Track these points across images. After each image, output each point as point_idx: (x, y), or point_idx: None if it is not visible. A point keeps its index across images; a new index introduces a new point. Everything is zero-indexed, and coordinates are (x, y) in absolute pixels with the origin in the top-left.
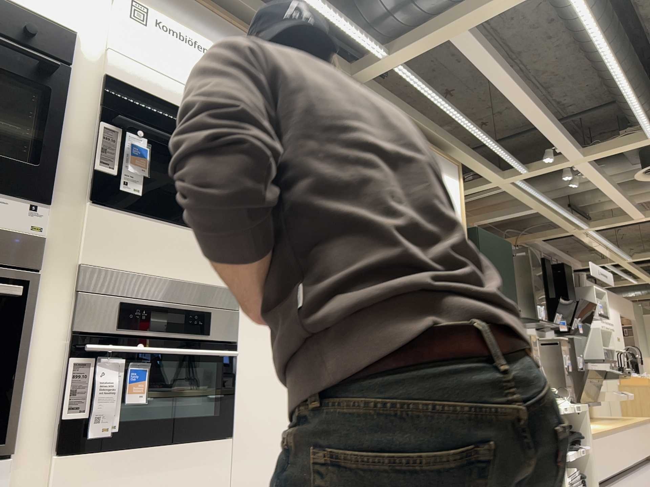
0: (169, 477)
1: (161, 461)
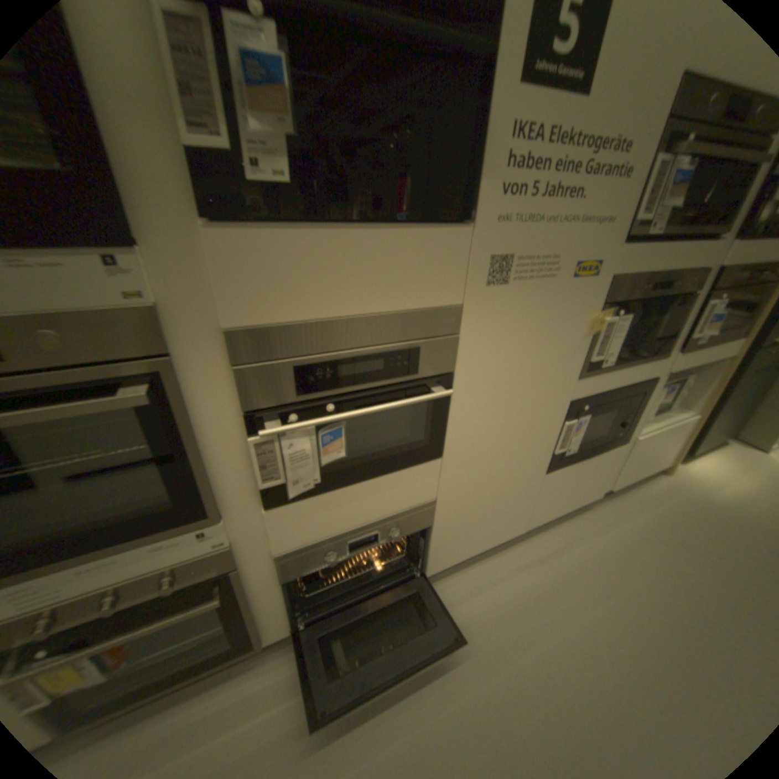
0: (377, 498)
1: (369, 490)
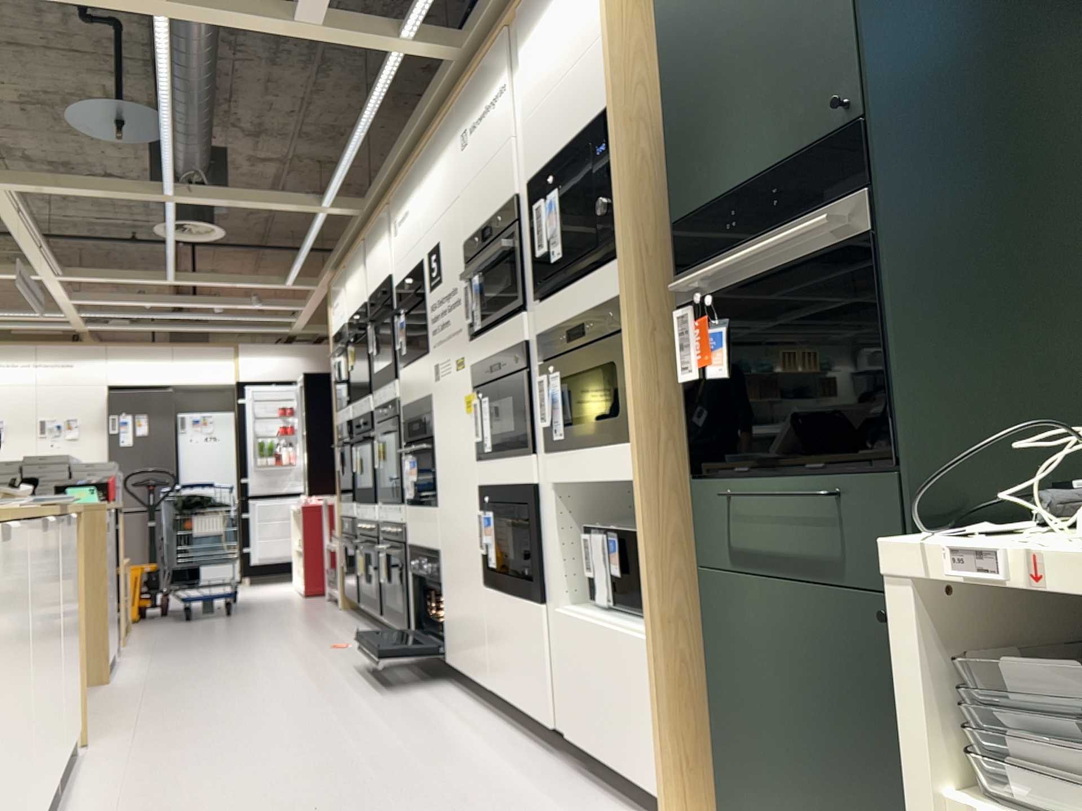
0: (424, 526)
1: (422, 516)
